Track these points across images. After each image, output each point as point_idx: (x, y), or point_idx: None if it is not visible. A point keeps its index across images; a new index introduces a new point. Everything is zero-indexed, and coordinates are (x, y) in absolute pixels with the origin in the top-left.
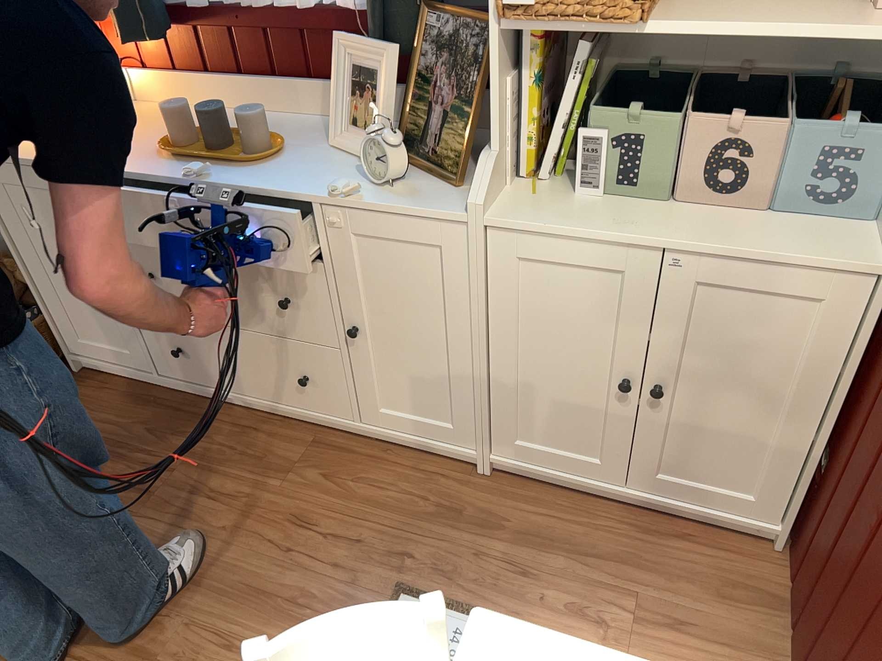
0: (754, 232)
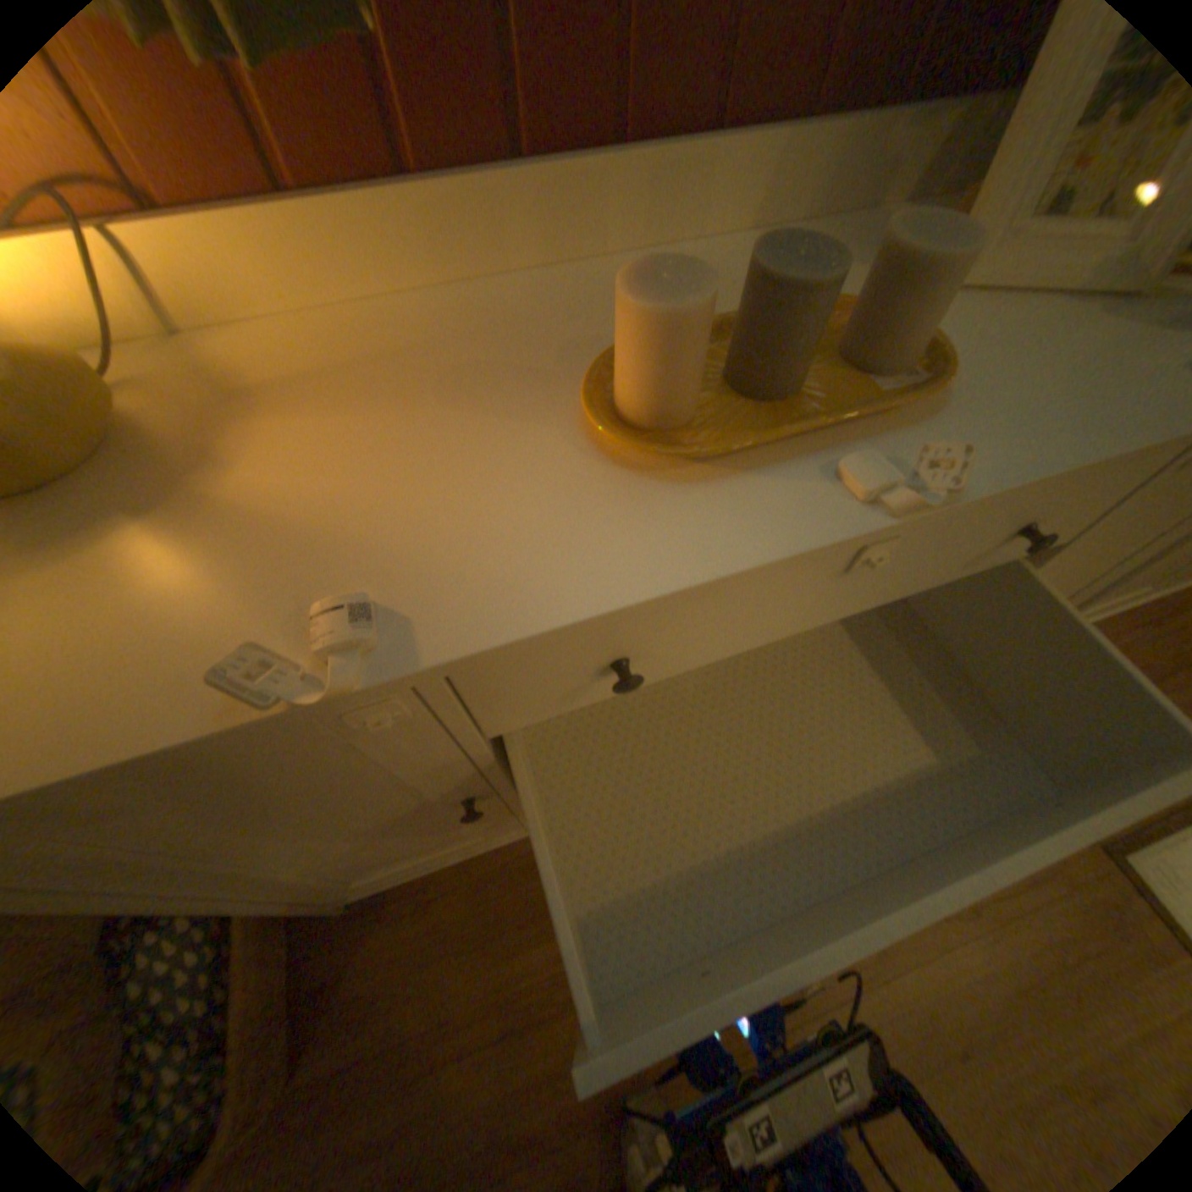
0: None
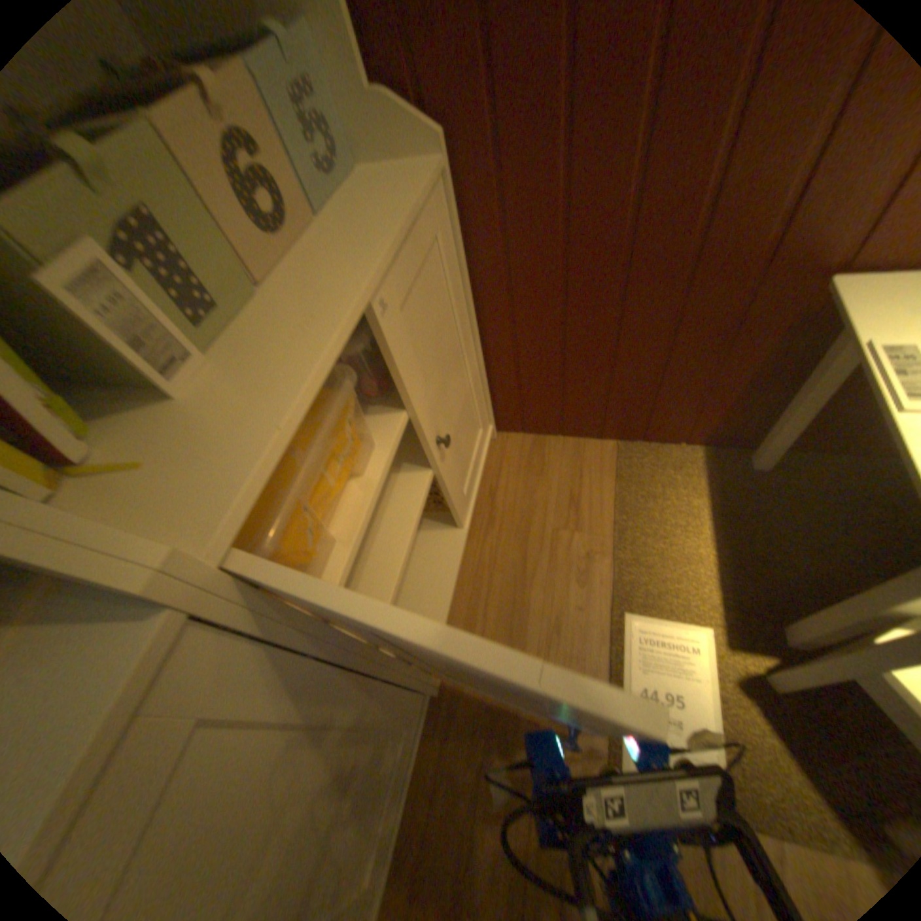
0: (352, 217)
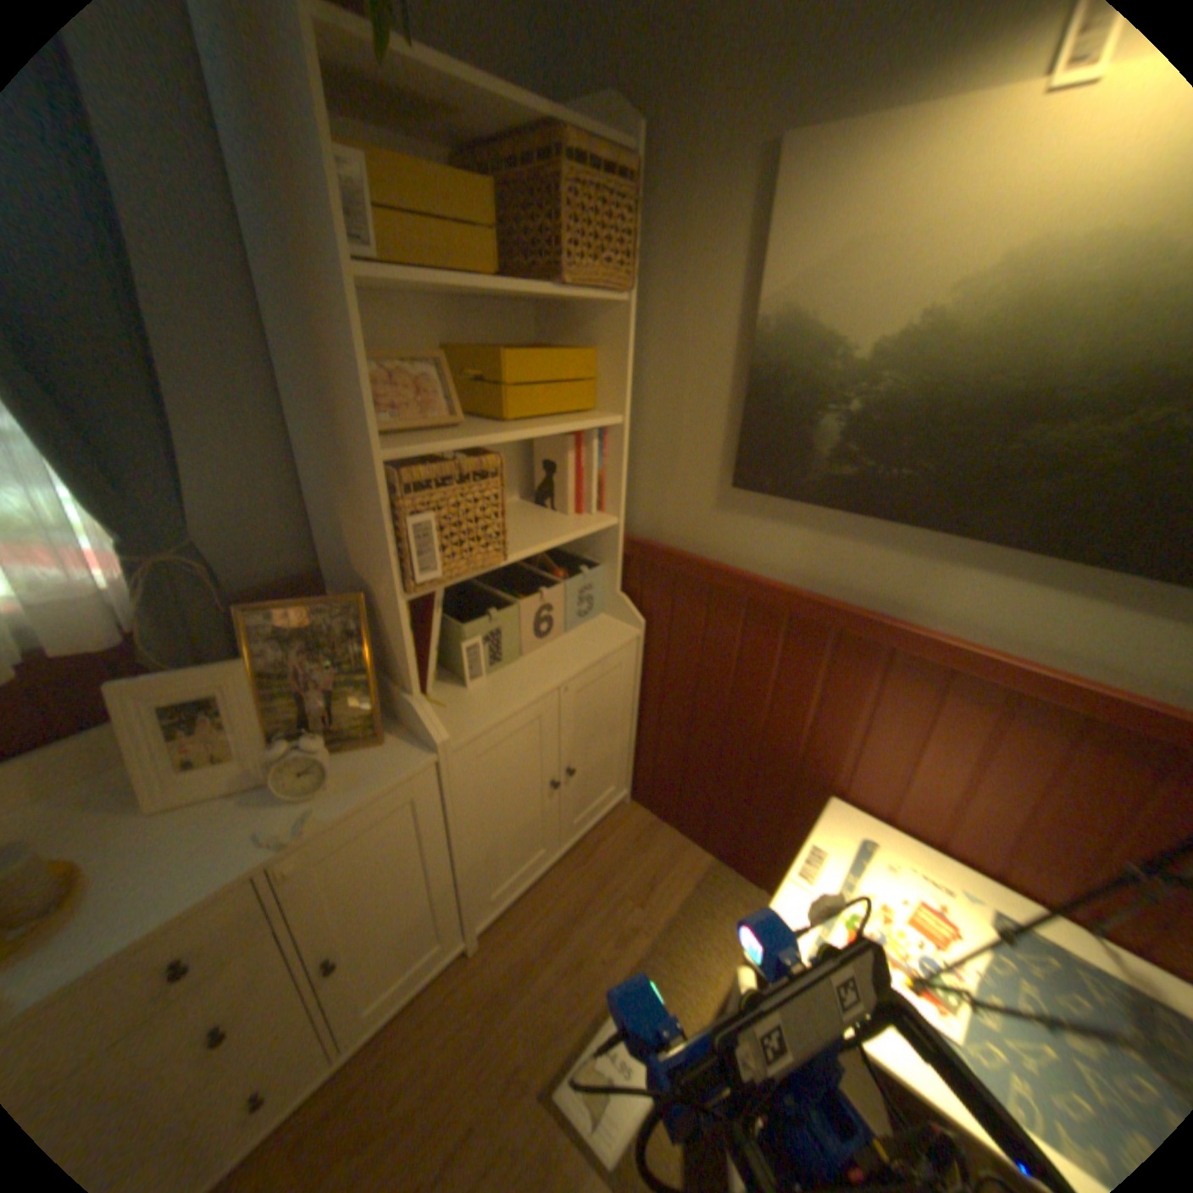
0: (578, 644)
